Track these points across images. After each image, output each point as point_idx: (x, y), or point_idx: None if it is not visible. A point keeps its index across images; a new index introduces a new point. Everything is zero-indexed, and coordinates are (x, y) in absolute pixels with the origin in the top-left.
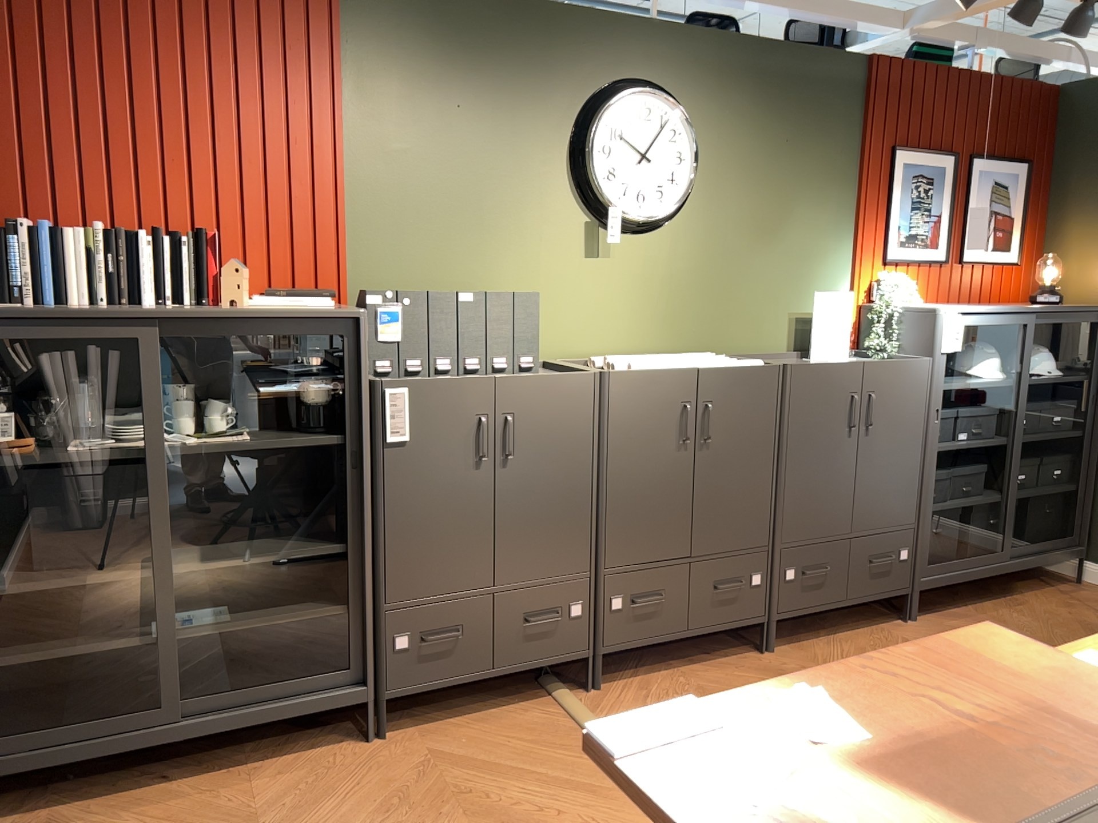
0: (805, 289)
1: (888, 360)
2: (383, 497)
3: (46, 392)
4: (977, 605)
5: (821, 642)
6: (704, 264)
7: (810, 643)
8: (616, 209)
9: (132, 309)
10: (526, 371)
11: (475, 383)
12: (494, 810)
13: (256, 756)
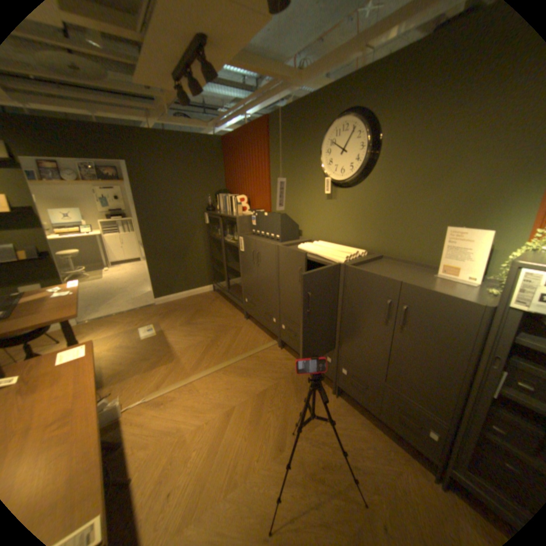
0: (467, 222)
1: (432, 288)
2: (242, 264)
3: (230, 227)
4: None
5: (363, 421)
6: (381, 202)
7: (358, 415)
8: (328, 178)
9: (232, 212)
10: (278, 240)
11: (252, 240)
12: (219, 340)
13: (238, 308)
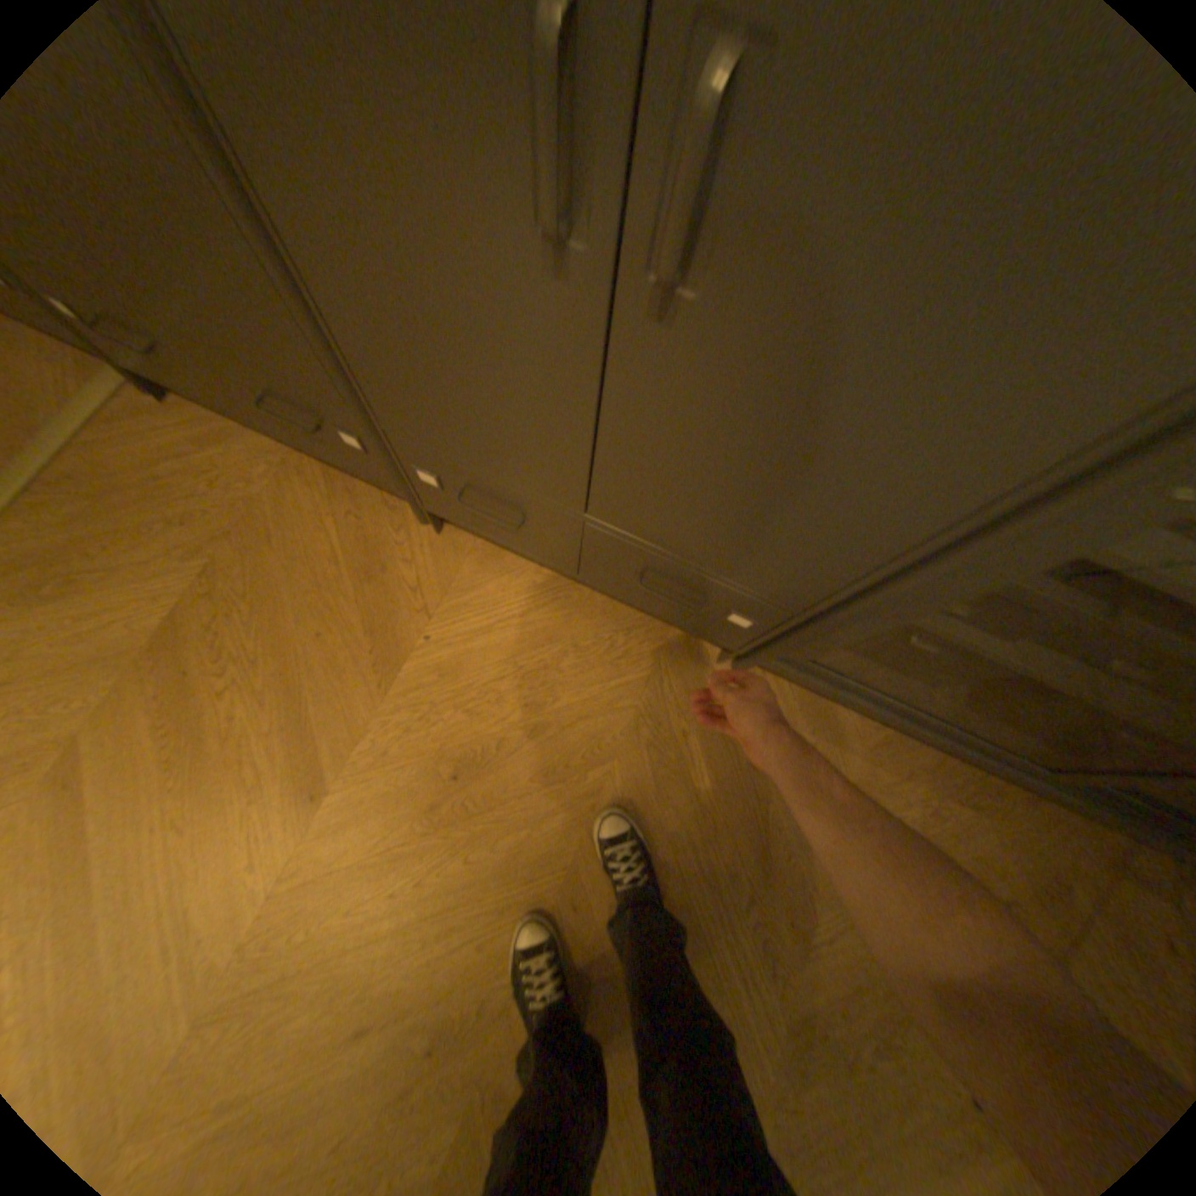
0: None
1: None
2: None
3: None
4: (904, 740)
5: (529, 577)
6: None
7: (513, 565)
8: None
9: None
10: None
11: None
12: None
13: None
